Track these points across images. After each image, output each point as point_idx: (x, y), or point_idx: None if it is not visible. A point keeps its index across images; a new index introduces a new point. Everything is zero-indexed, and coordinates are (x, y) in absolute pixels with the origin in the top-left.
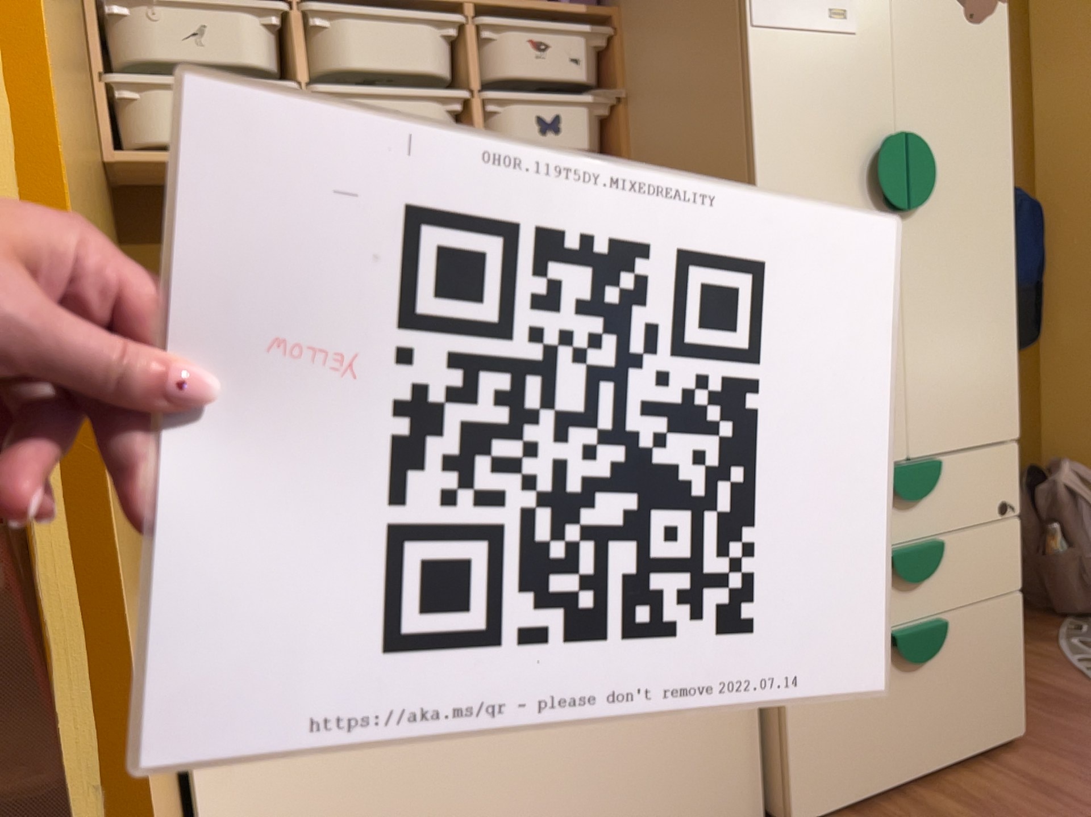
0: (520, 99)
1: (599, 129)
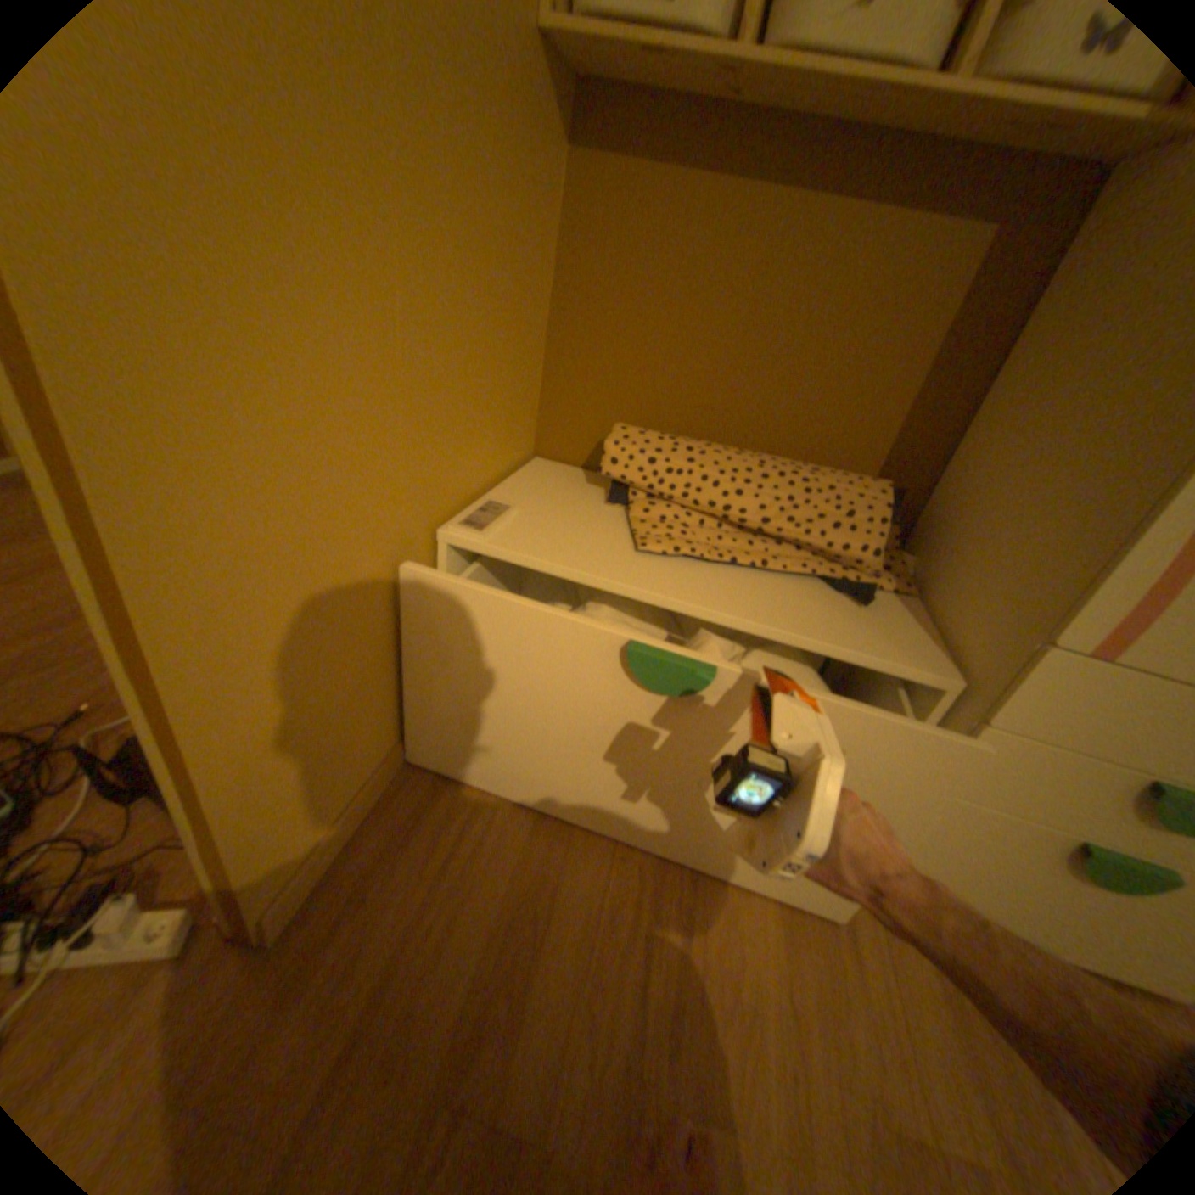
0: None
1: None
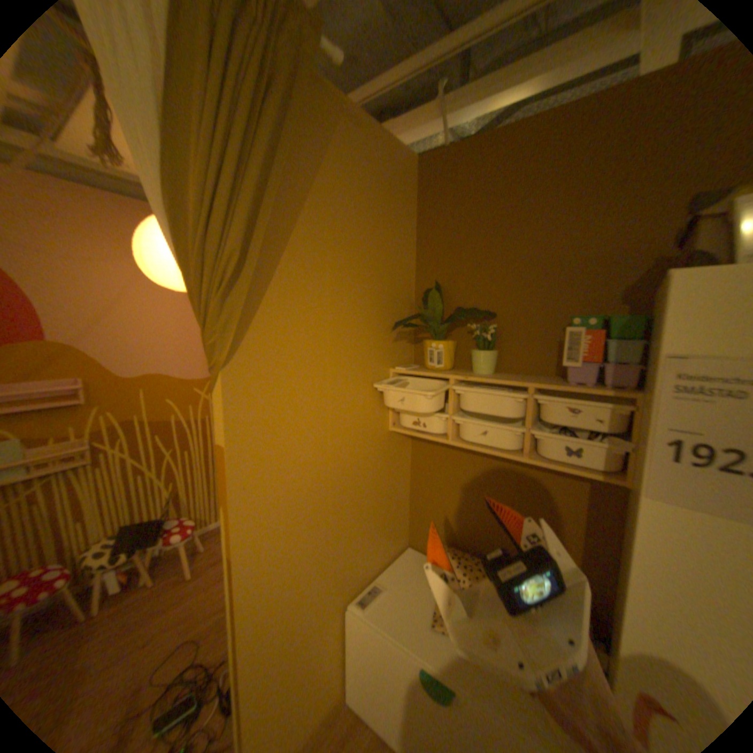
0: (553, 437)
1: (615, 459)
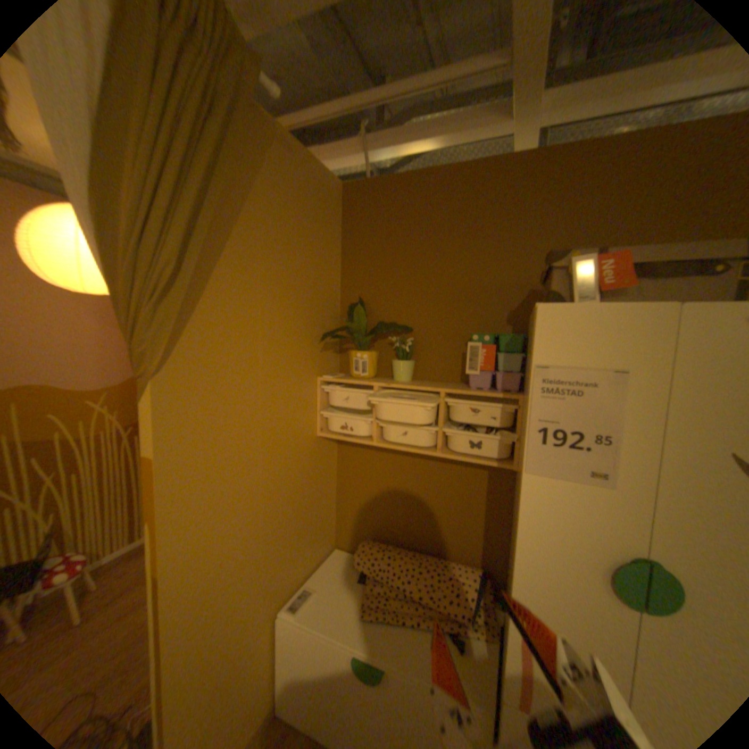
0: (459, 434)
1: (505, 449)
